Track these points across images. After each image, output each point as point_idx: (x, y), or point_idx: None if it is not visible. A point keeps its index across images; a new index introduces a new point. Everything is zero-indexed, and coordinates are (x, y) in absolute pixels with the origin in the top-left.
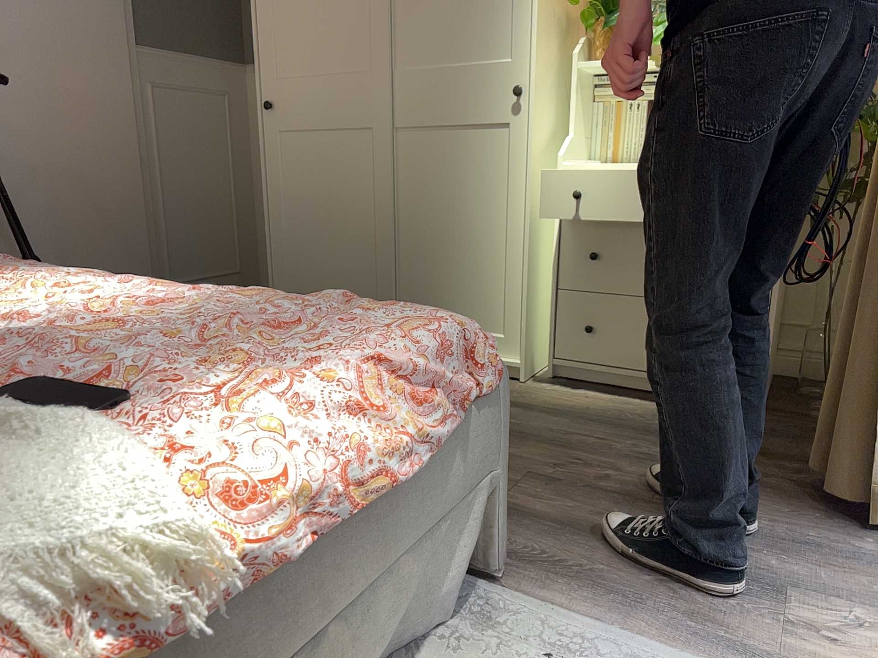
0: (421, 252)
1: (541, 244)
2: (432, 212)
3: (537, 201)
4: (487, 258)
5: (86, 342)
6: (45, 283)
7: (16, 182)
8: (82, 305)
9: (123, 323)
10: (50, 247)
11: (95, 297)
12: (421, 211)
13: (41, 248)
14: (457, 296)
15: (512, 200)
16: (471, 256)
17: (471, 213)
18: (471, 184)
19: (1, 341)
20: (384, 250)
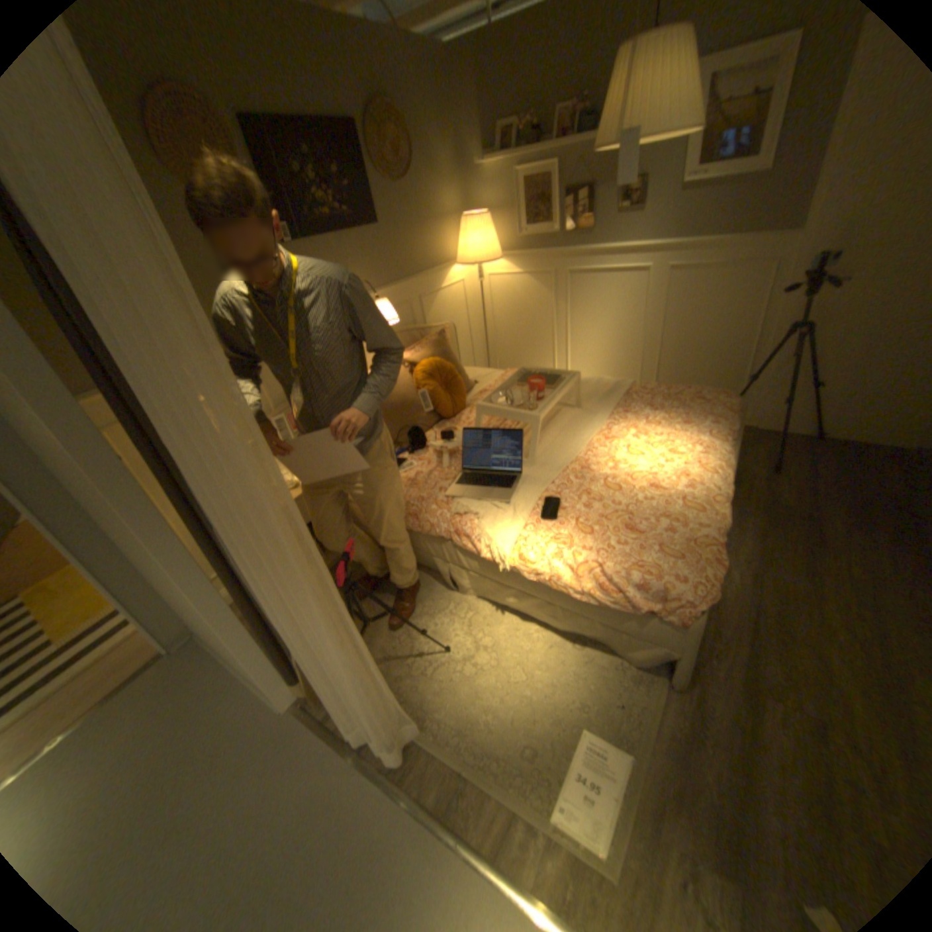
0: None
1: None
2: None
3: None
4: None
5: (609, 489)
6: (692, 439)
7: (843, 332)
8: (662, 465)
9: (631, 488)
10: (847, 374)
11: (668, 465)
12: None
13: (839, 374)
14: None
15: None
16: None
17: None
18: None
19: (603, 472)
20: None
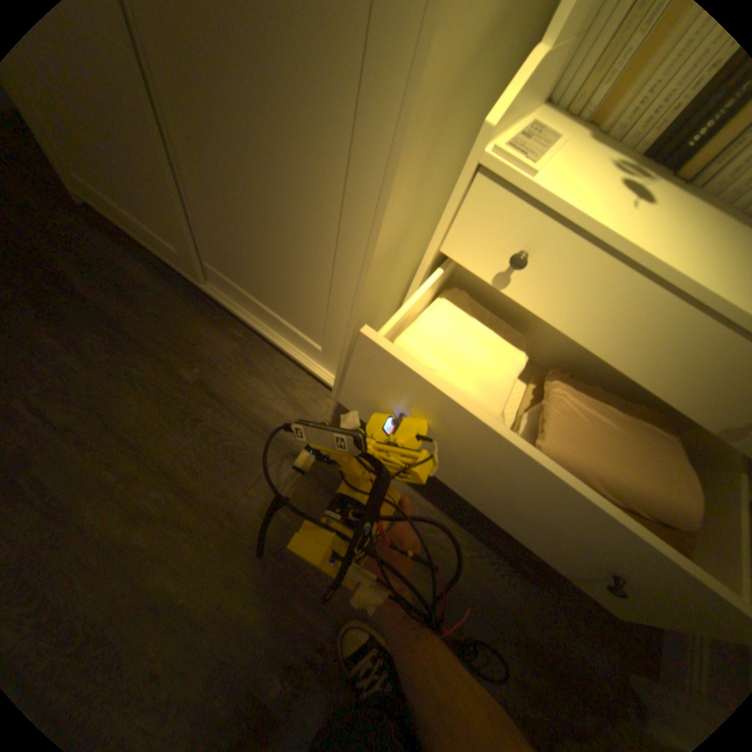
0: (212, 191)
1: (394, 267)
2: (214, 127)
3: (402, 213)
4: (306, 258)
5: None
6: None
7: None
8: None
9: None
10: None
11: None
12: (195, 114)
13: None
14: (268, 278)
15: (353, 194)
16: (282, 241)
17: (281, 172)
18: (280, 106)
19: None
20: (151, 162)
